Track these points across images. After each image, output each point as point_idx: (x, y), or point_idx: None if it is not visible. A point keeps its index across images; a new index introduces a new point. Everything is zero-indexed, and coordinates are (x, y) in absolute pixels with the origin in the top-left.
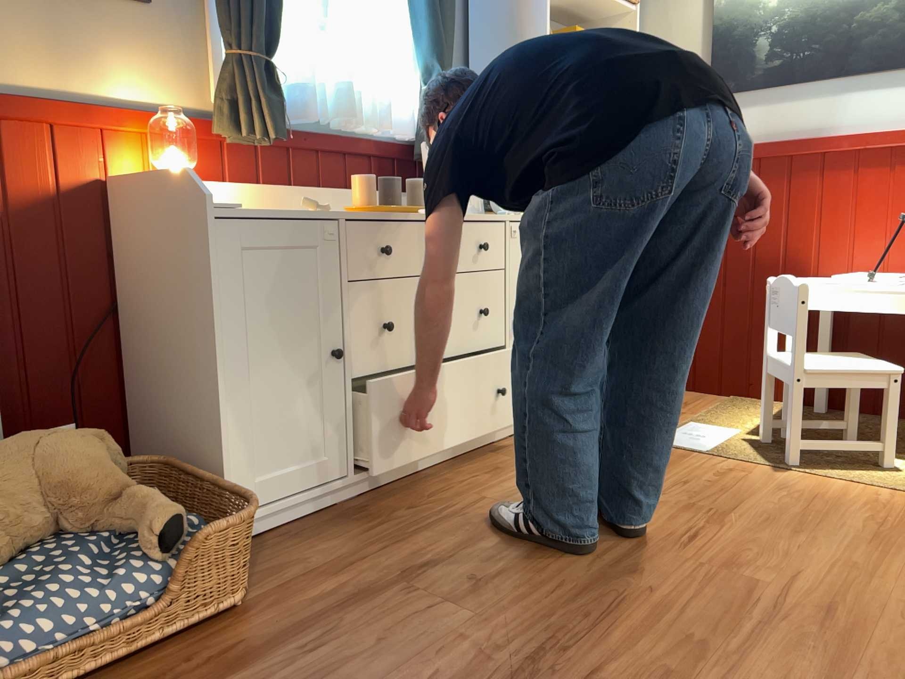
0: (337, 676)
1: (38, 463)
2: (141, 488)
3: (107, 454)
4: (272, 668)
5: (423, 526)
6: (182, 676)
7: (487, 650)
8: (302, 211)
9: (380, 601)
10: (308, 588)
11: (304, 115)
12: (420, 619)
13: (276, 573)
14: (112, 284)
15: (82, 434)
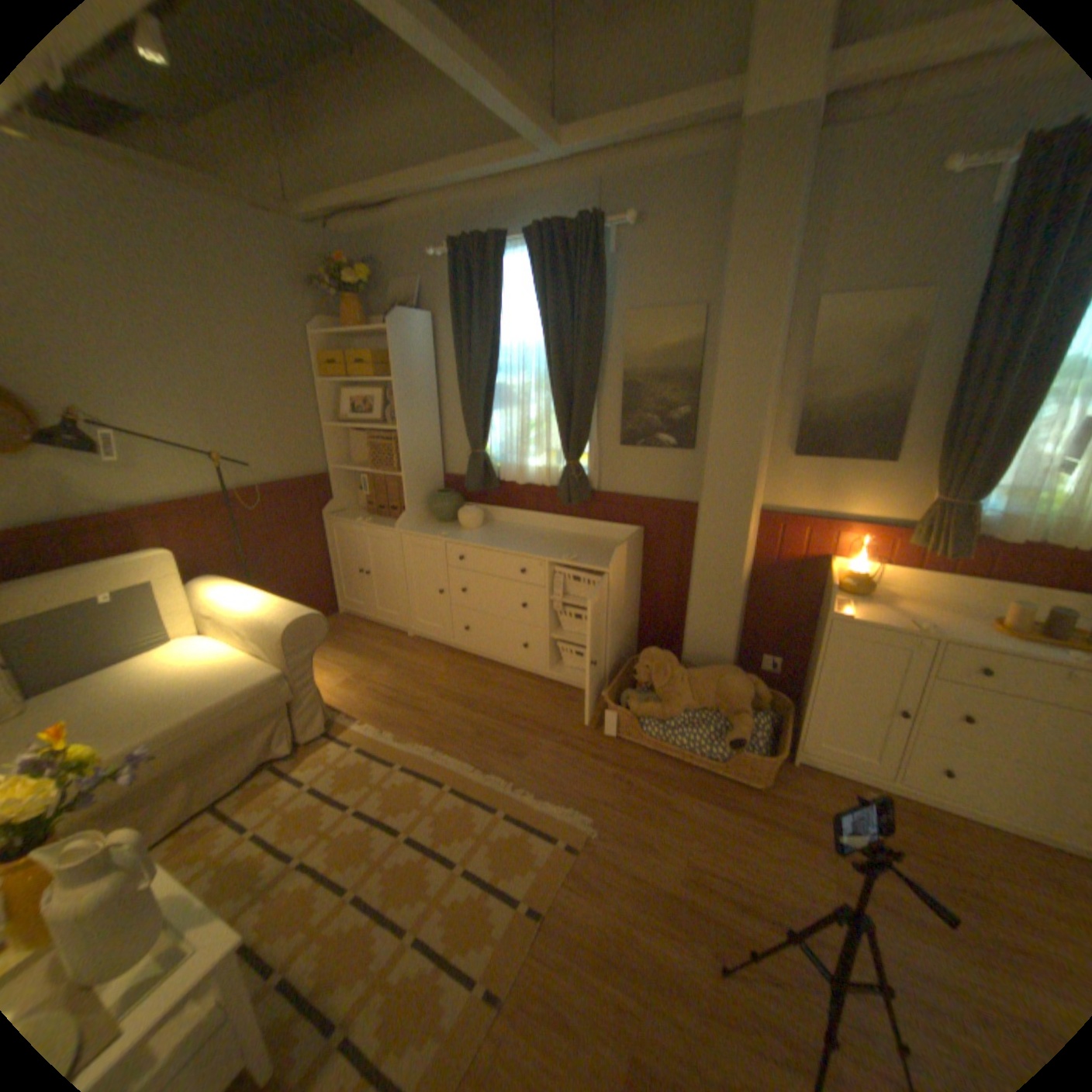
0: (749, 852)
1: (720, 685)
2: (748, 718)
3: (751, 694)
4: (737, 824)
5: (904, 852)
6: (714, 795)
7: (813, 918)
8: (917, 626)
9: (811, 852)
10: (796, 814)
11: (1007, 539)
12: (812, 876)
13: (796, 795)
14: (819, 606)
15: (746, 680)
